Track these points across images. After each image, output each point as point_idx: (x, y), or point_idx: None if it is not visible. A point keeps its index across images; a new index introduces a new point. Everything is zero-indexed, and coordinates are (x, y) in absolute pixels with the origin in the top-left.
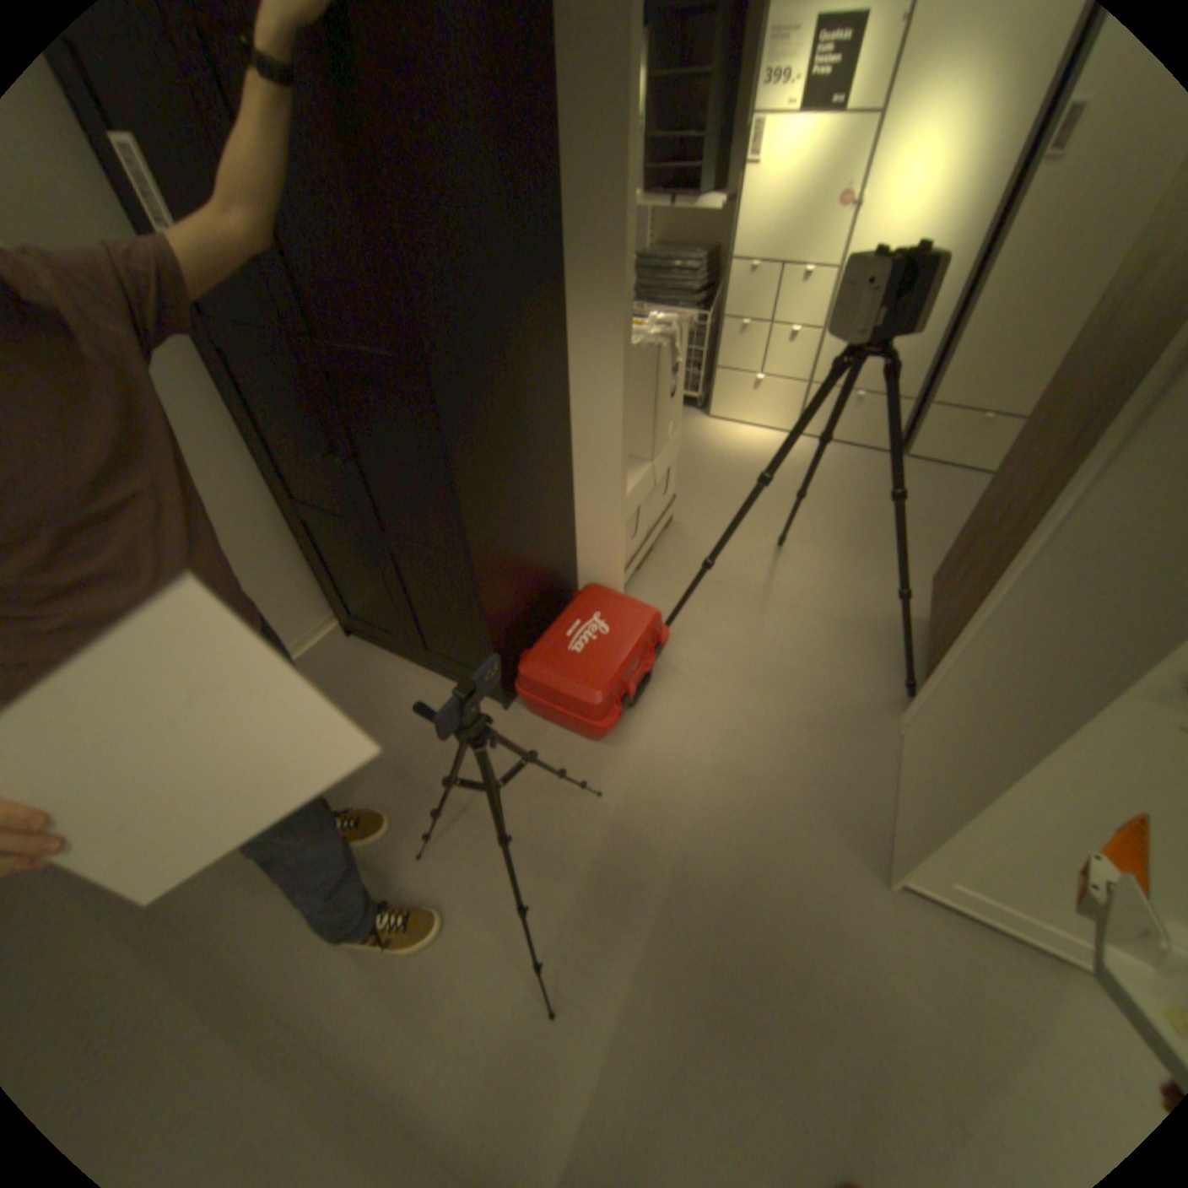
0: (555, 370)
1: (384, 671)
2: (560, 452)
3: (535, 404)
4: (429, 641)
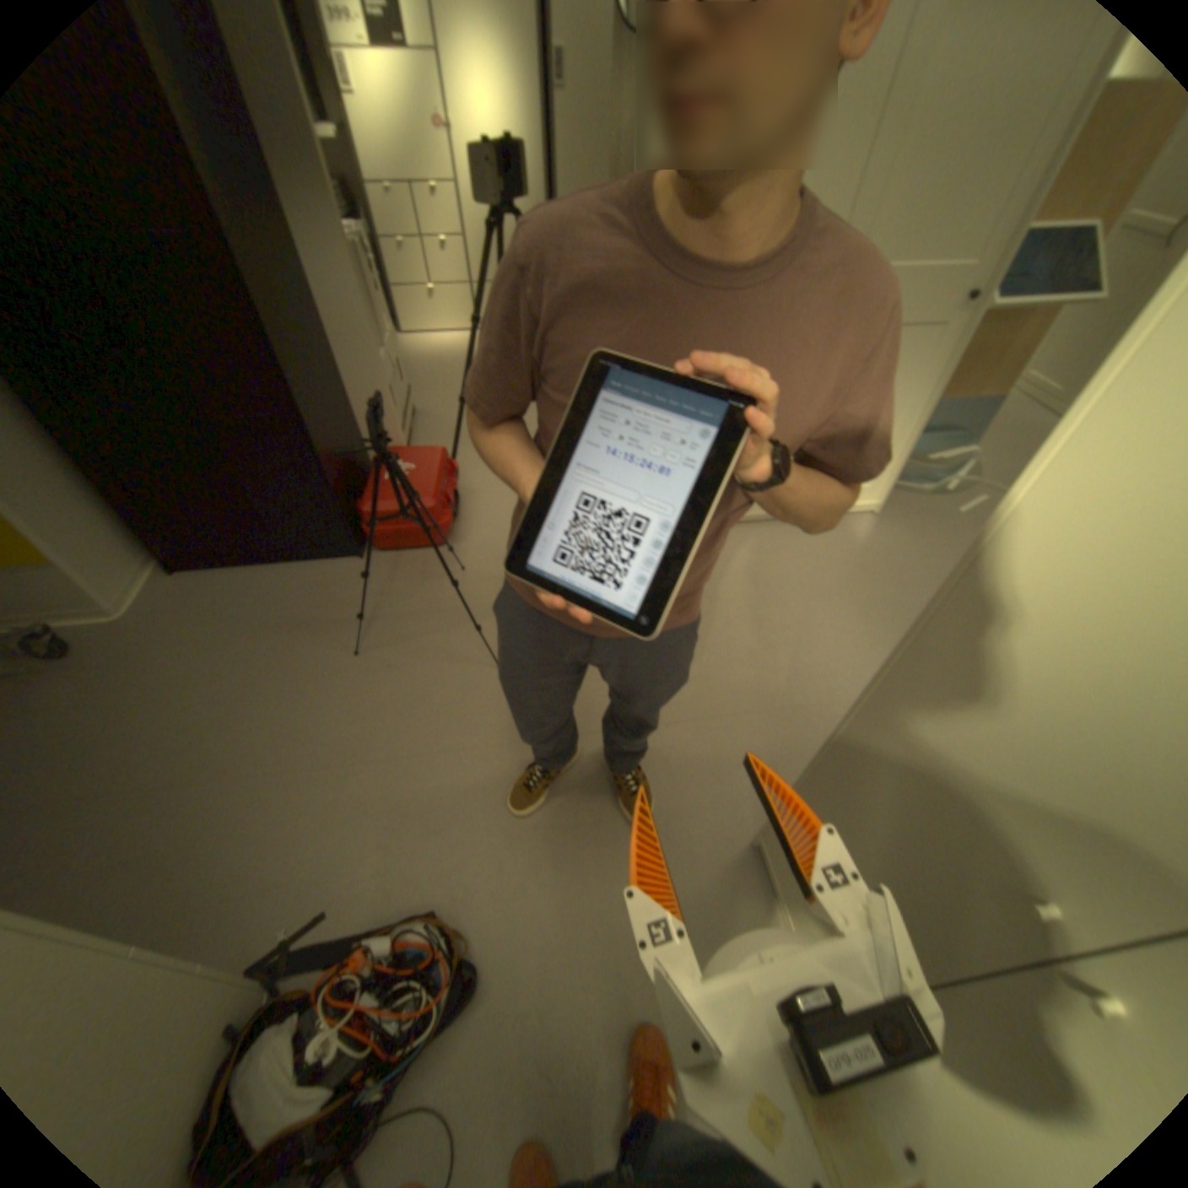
0: (295, 257)
1: (233, 582)
2: (321, 331)
3: (293, 283)
4: (273, 523)
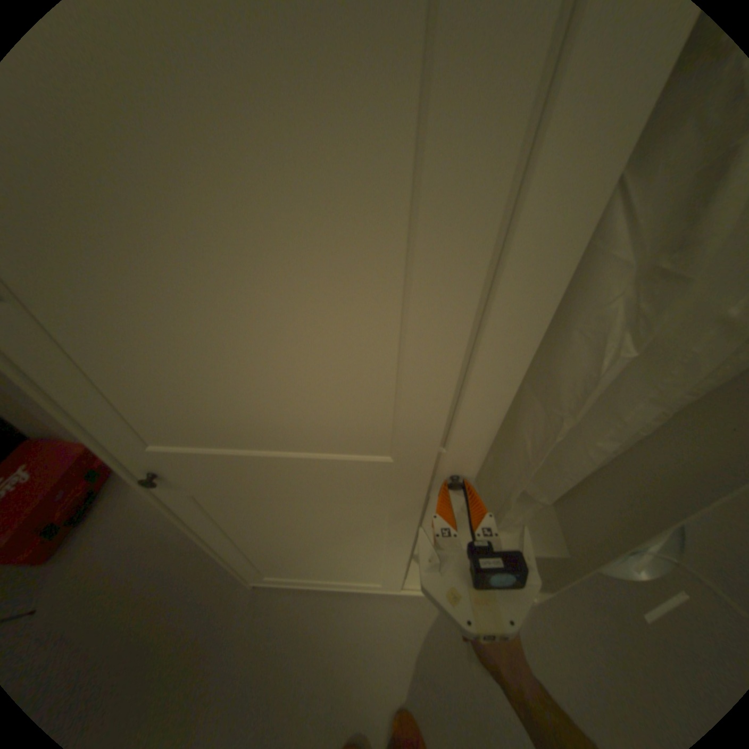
0: None
1: None
2: None
3: None
4: None
